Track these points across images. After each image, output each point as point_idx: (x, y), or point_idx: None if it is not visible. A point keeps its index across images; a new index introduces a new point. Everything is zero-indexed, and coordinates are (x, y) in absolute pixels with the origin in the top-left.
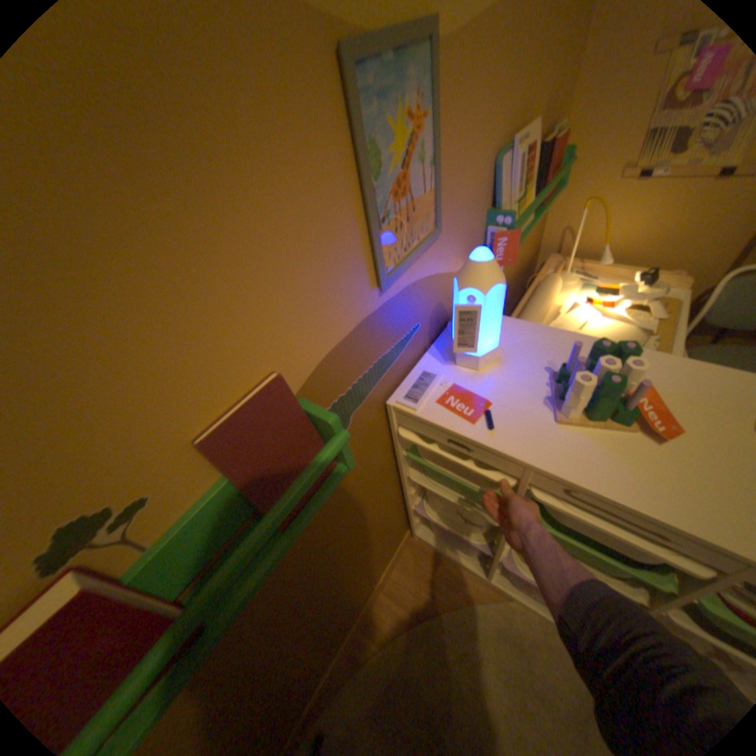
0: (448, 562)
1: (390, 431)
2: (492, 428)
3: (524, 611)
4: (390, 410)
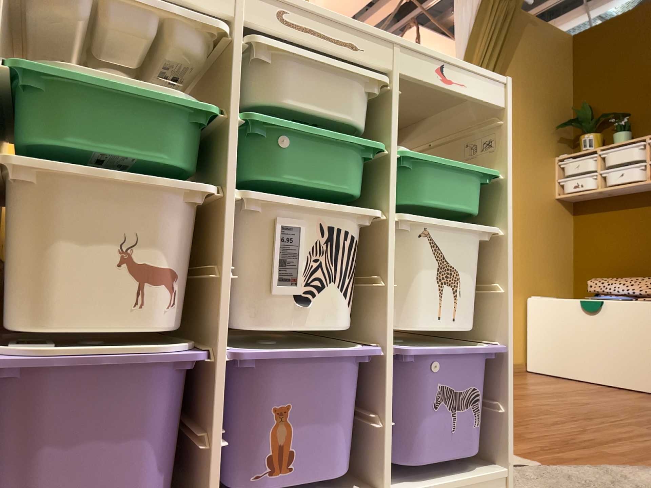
0: None
1: None
2: None
3: None
4: None
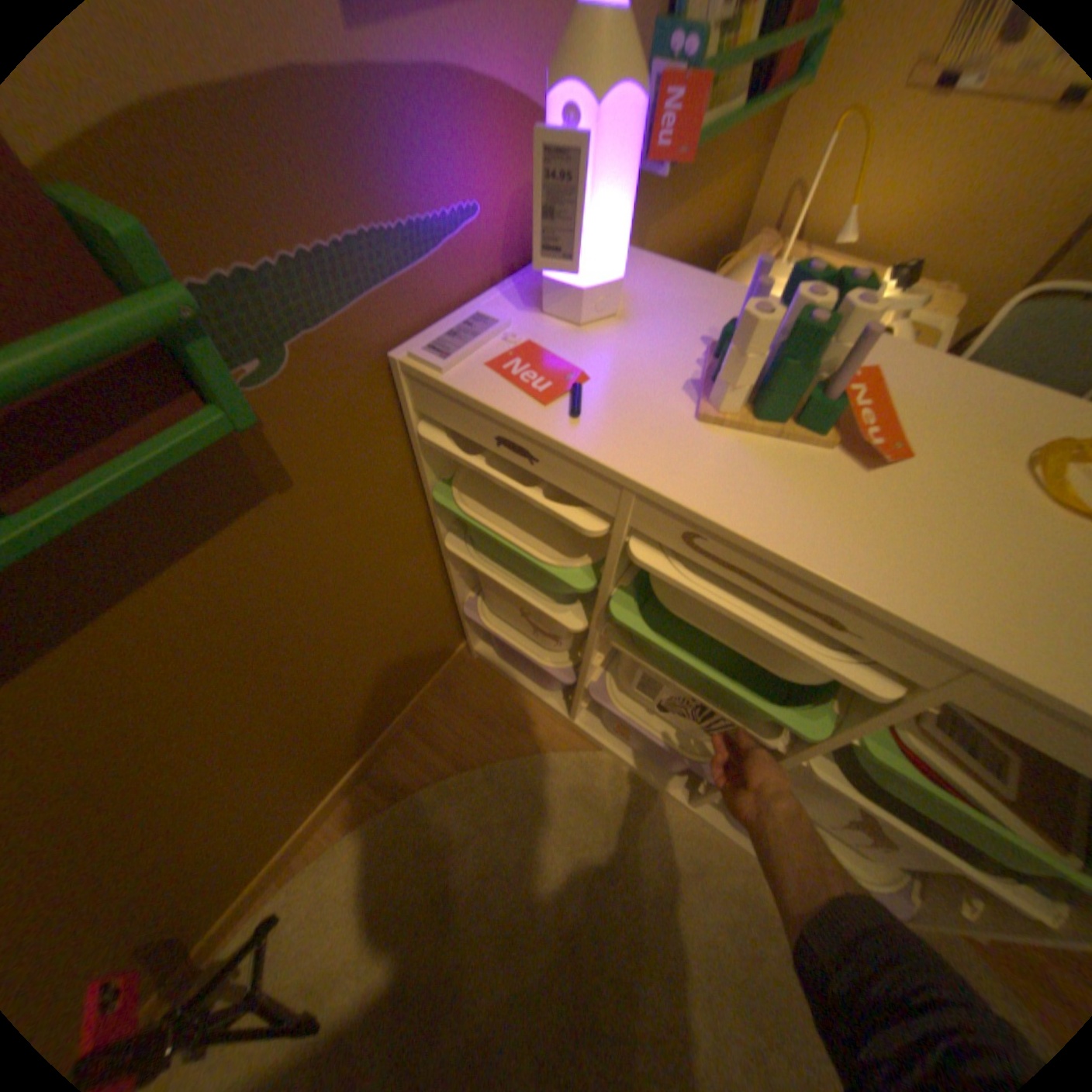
0: (518, 692)
1: (410, 435)
2: (577, 415)
3: (615, 764)
4: (399, 378)
